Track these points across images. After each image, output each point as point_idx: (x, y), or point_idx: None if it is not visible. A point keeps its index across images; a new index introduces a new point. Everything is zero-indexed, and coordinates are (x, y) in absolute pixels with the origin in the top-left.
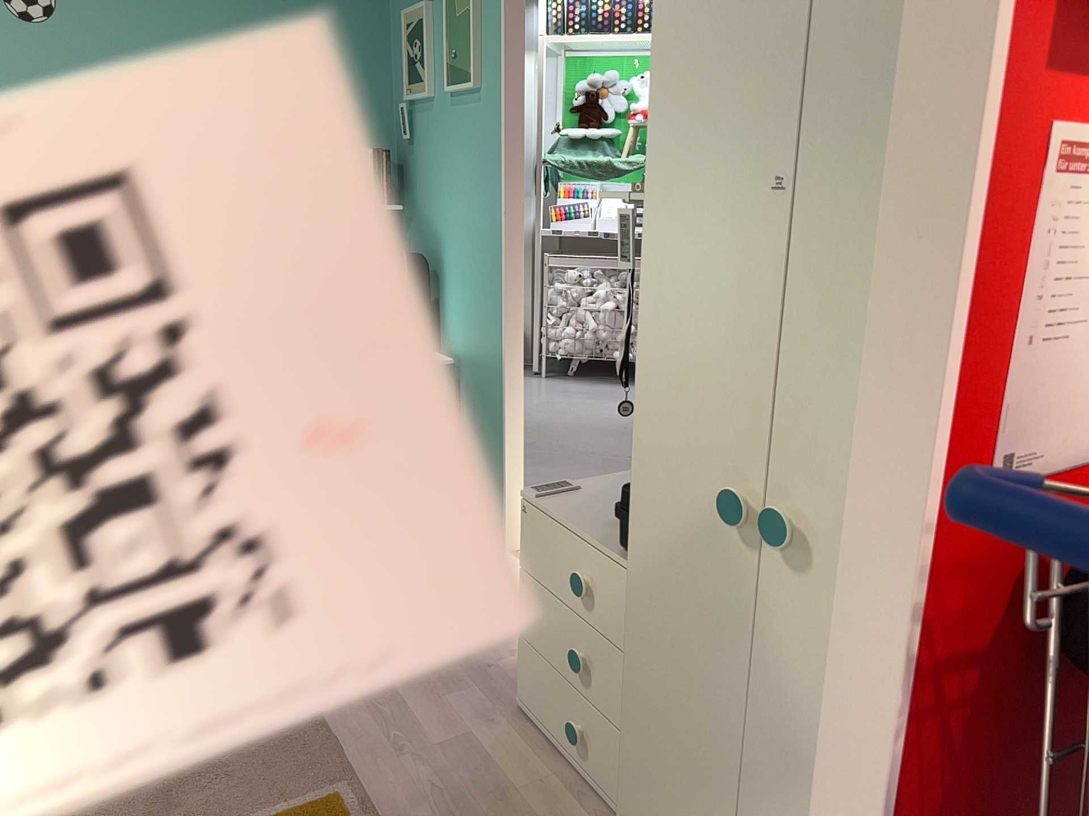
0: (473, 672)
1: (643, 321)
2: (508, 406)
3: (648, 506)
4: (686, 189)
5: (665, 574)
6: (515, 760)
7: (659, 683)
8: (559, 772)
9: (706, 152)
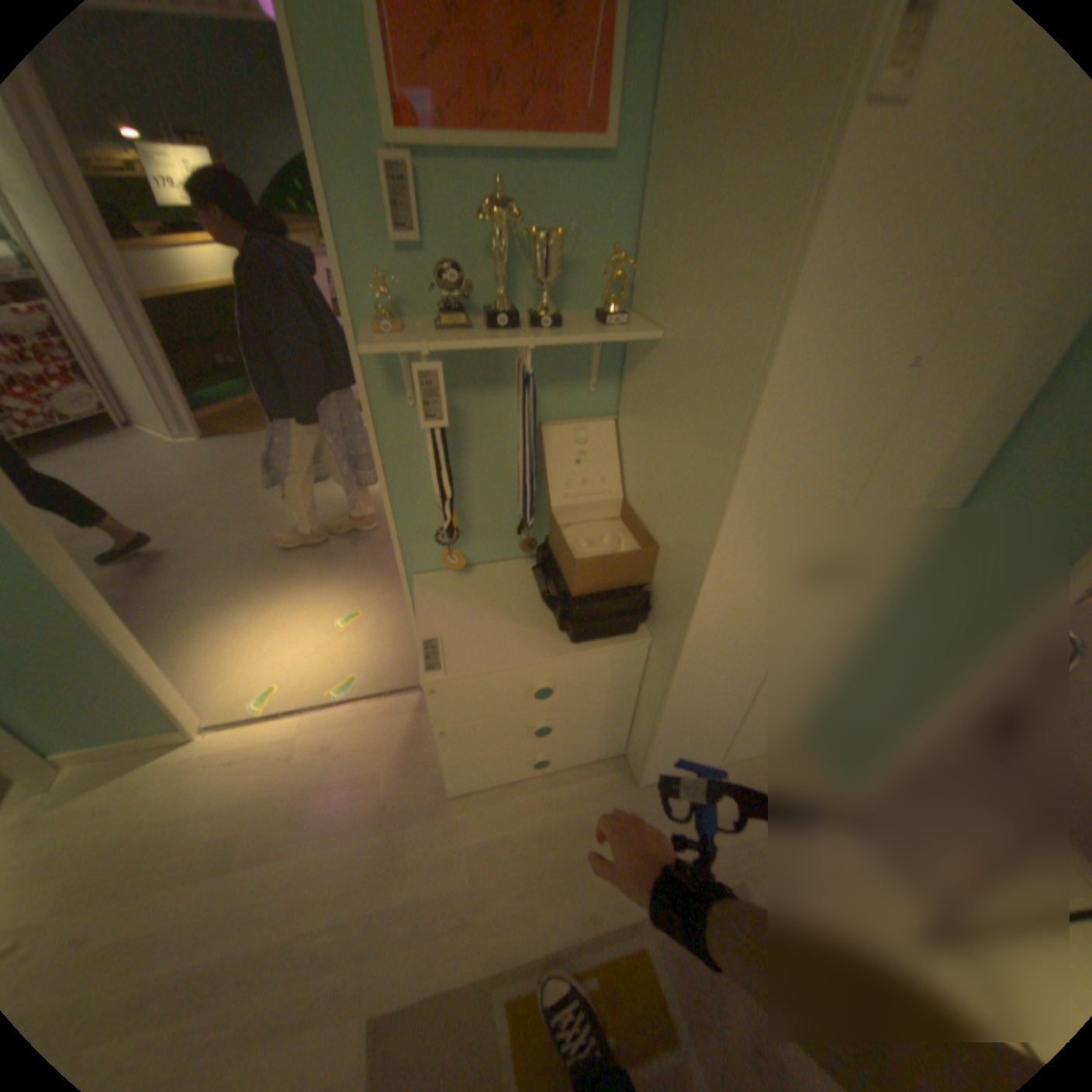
0: (383, 826)
1: (737, 495)
2: (103, 628)
3: (714, 611)
4: (824, 379)
5: (722, 637)
6: (511, 819)
7: (702, 688)
8: (533, 789)
9: (859, 343)
